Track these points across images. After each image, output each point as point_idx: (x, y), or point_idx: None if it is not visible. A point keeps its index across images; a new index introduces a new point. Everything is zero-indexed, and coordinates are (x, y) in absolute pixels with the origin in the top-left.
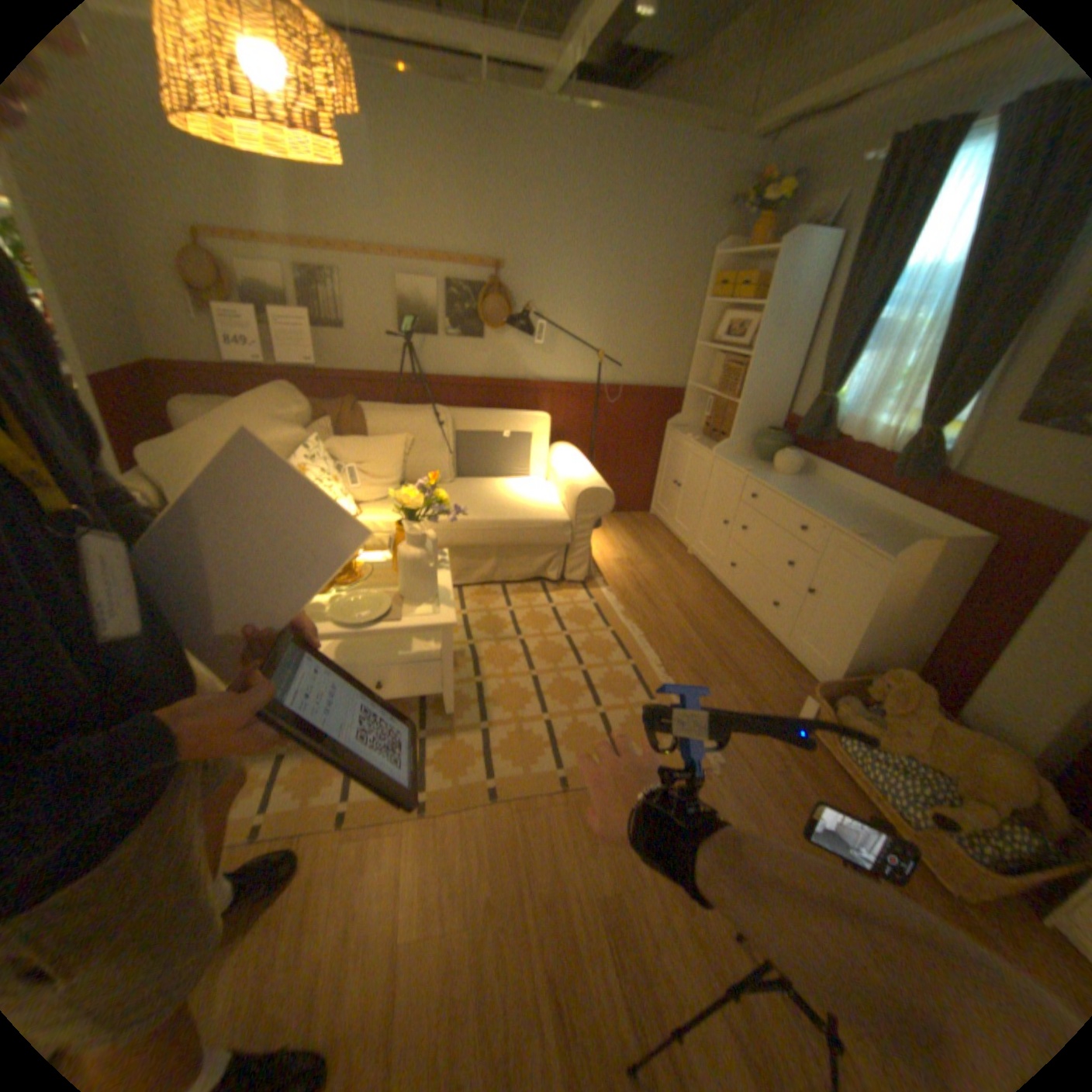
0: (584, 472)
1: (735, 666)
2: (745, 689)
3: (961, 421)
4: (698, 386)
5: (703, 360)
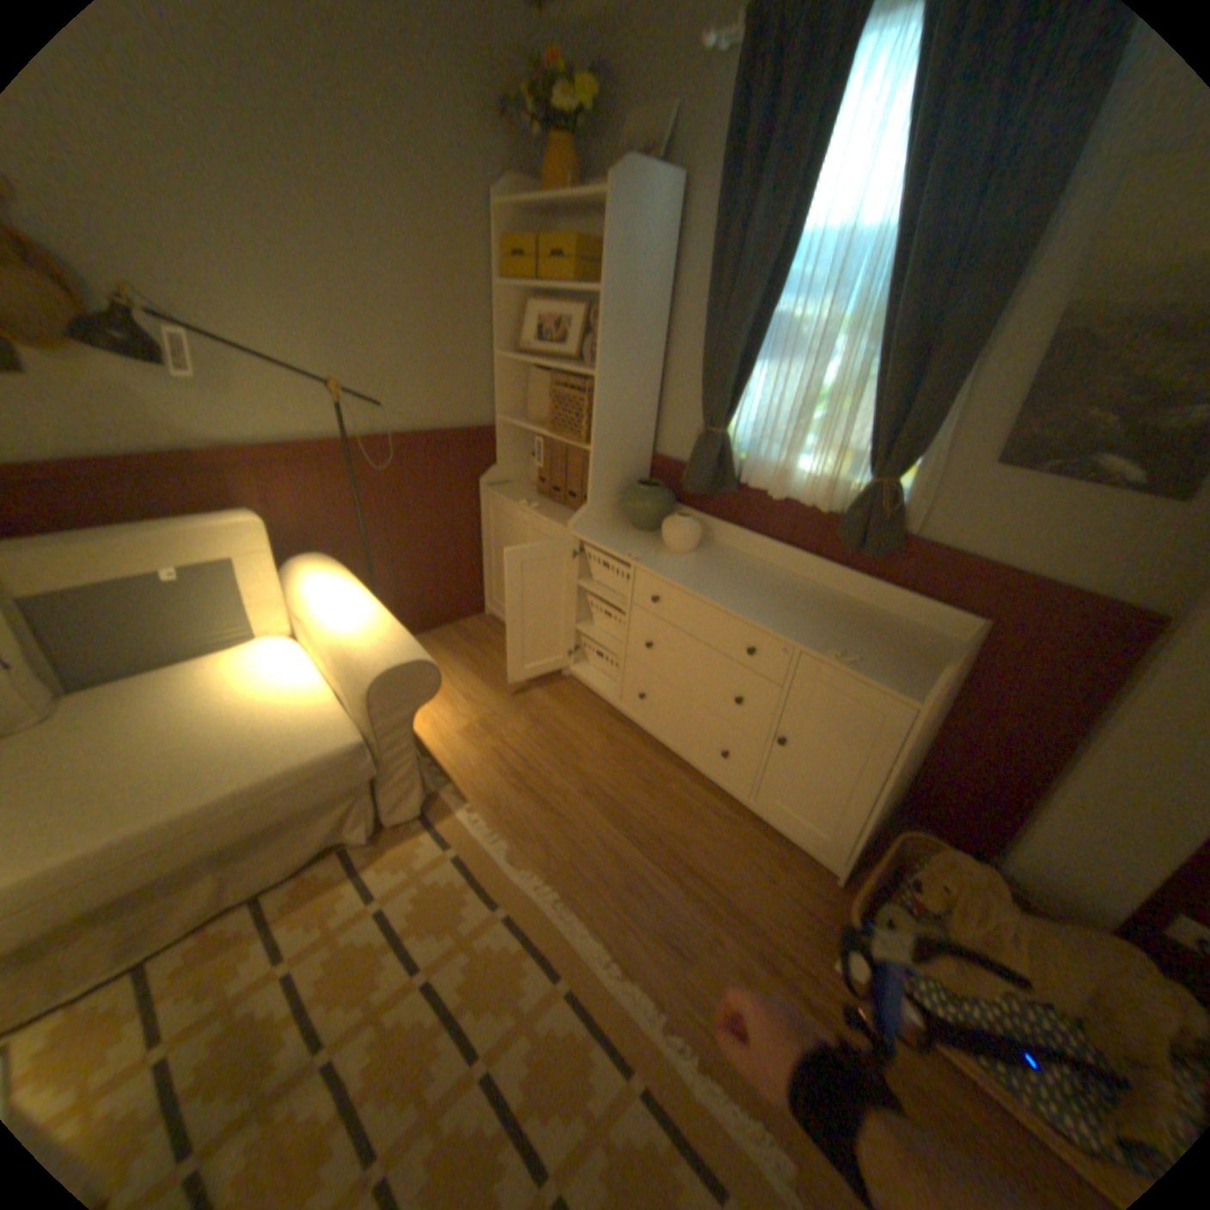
0: (367, 624)
1: (709, 885)
2: (741, 932)
3: (915, 464)
4: (515, 423)
5: (512, 380)
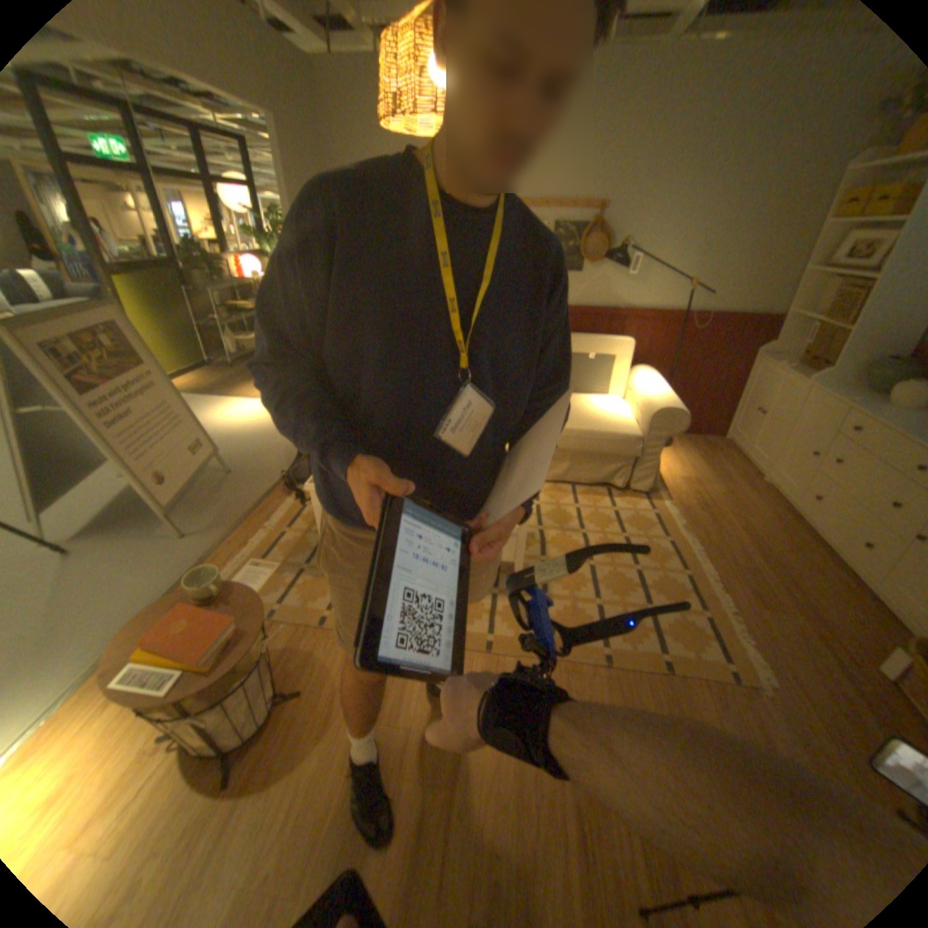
0: (663, 393)
1: (807, 599)
2: (816, 624)
3: None
4: (802, 312)
5: (813, 284)
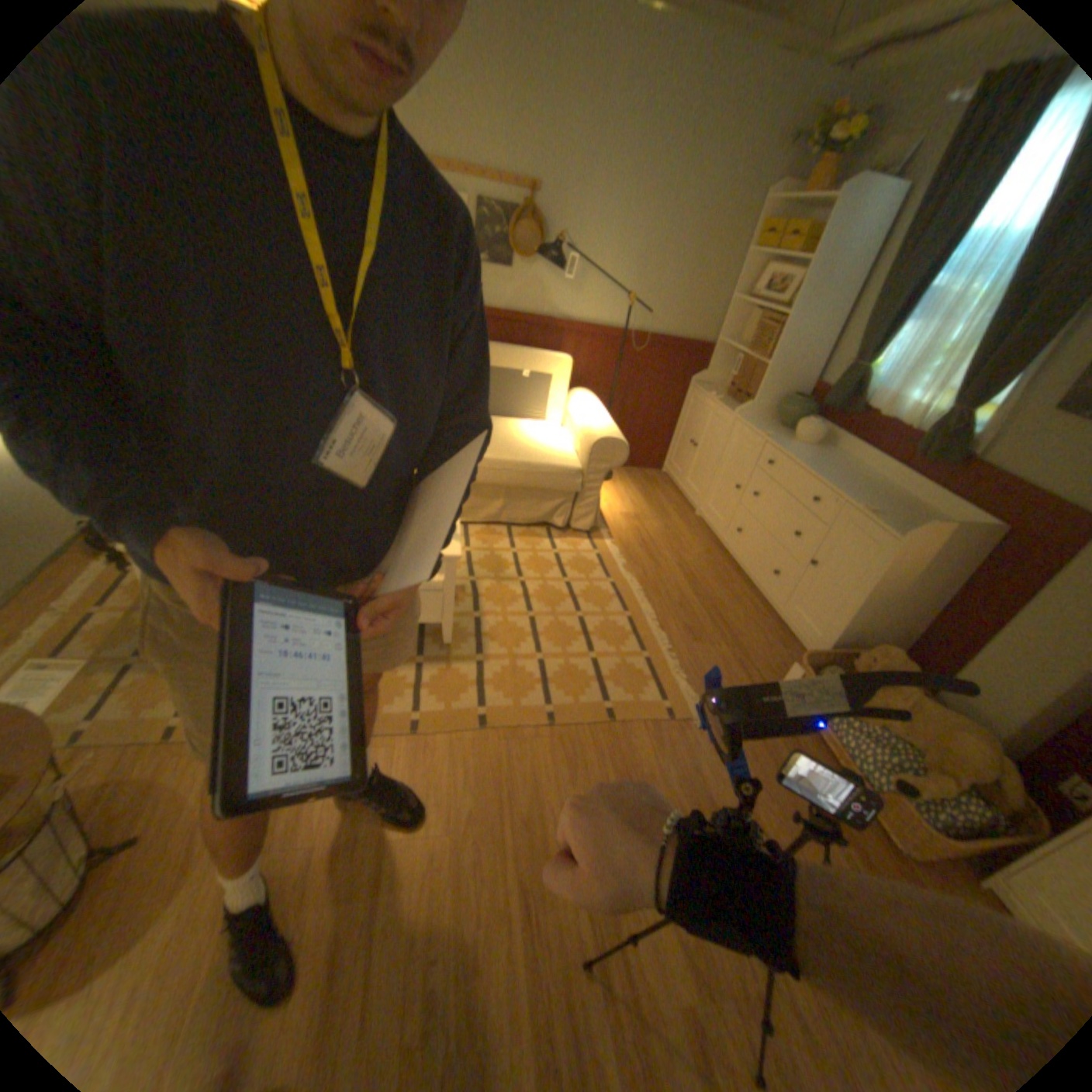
0: (601, 421)
1: (728, 628)
2: (735, 650)
3: (996, 405)
4: (728, 343)
5: (738, 315)
